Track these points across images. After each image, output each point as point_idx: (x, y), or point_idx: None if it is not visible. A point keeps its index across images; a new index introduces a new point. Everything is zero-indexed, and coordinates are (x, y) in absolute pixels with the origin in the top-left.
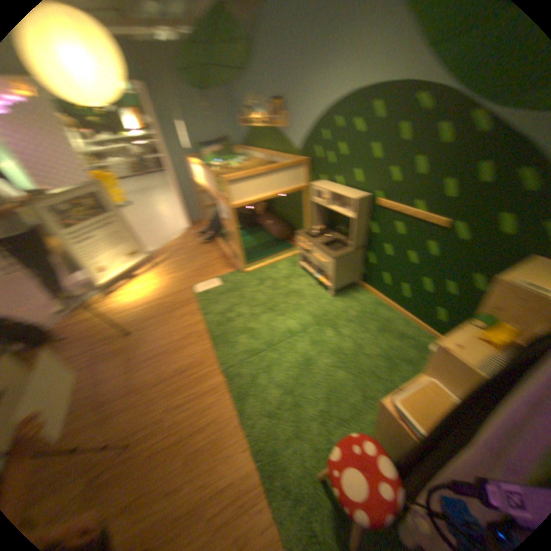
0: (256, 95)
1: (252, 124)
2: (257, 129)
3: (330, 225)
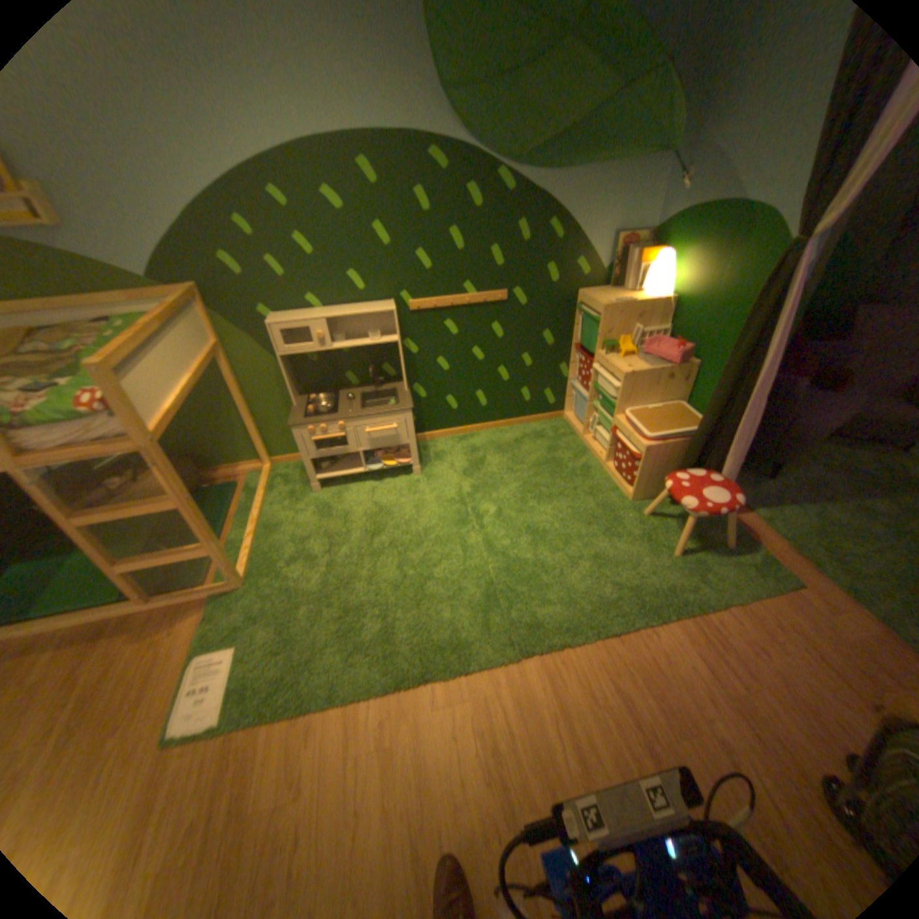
0: None
1: None
2: None
3: (319, 387)
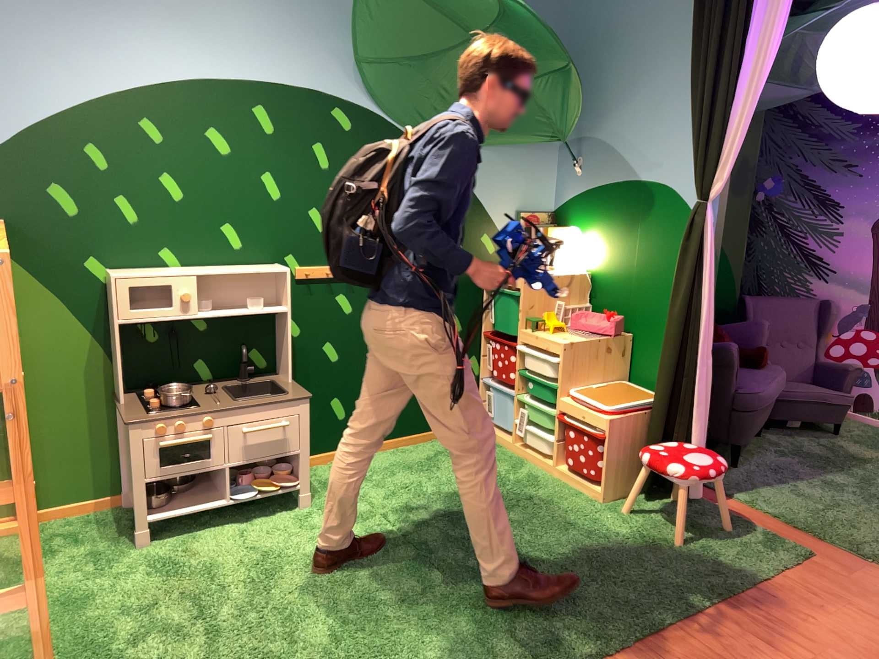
0: None
1: None
2: None
3: (157, 380)
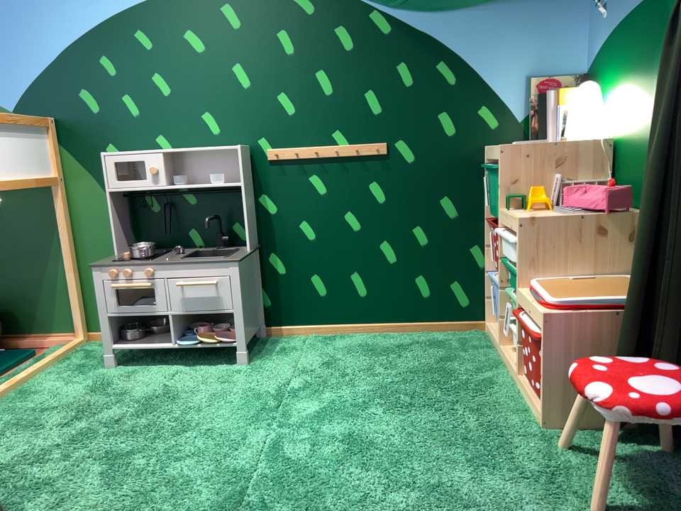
0: None
1: None
2: None
3: (156, 243)
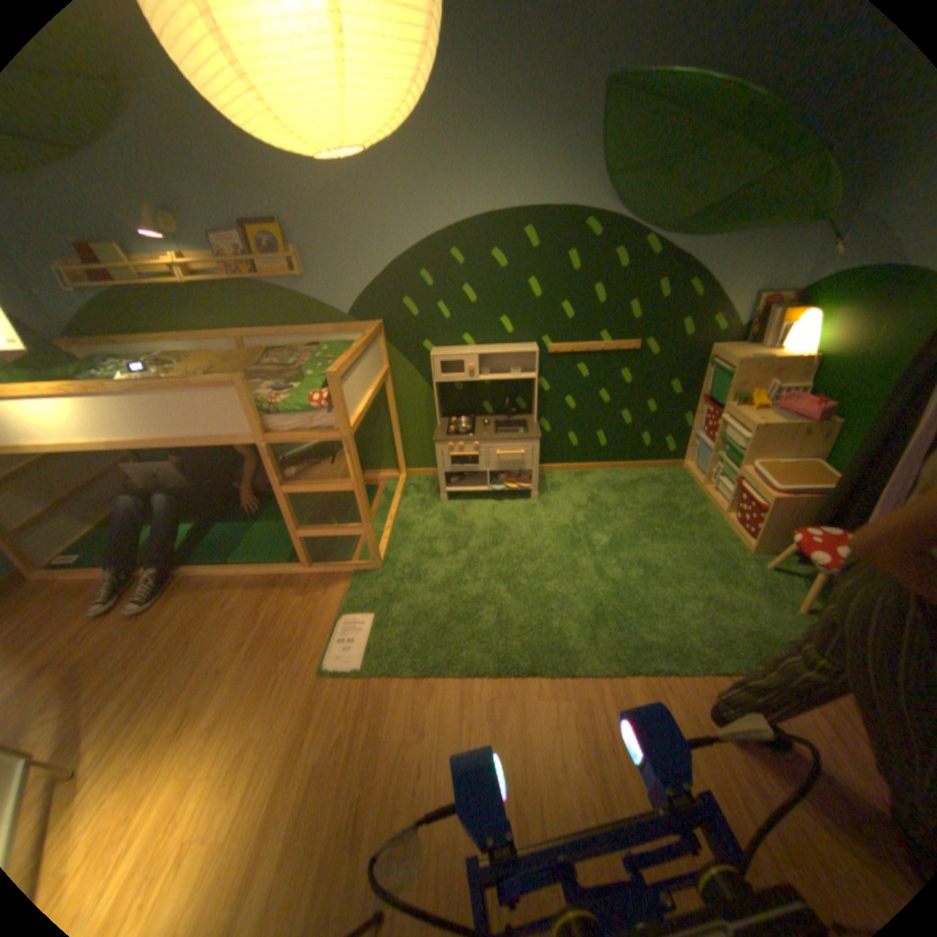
0: (160, 214)
1: (141, 278)
2: (167, 288)
3: (458, 412)
